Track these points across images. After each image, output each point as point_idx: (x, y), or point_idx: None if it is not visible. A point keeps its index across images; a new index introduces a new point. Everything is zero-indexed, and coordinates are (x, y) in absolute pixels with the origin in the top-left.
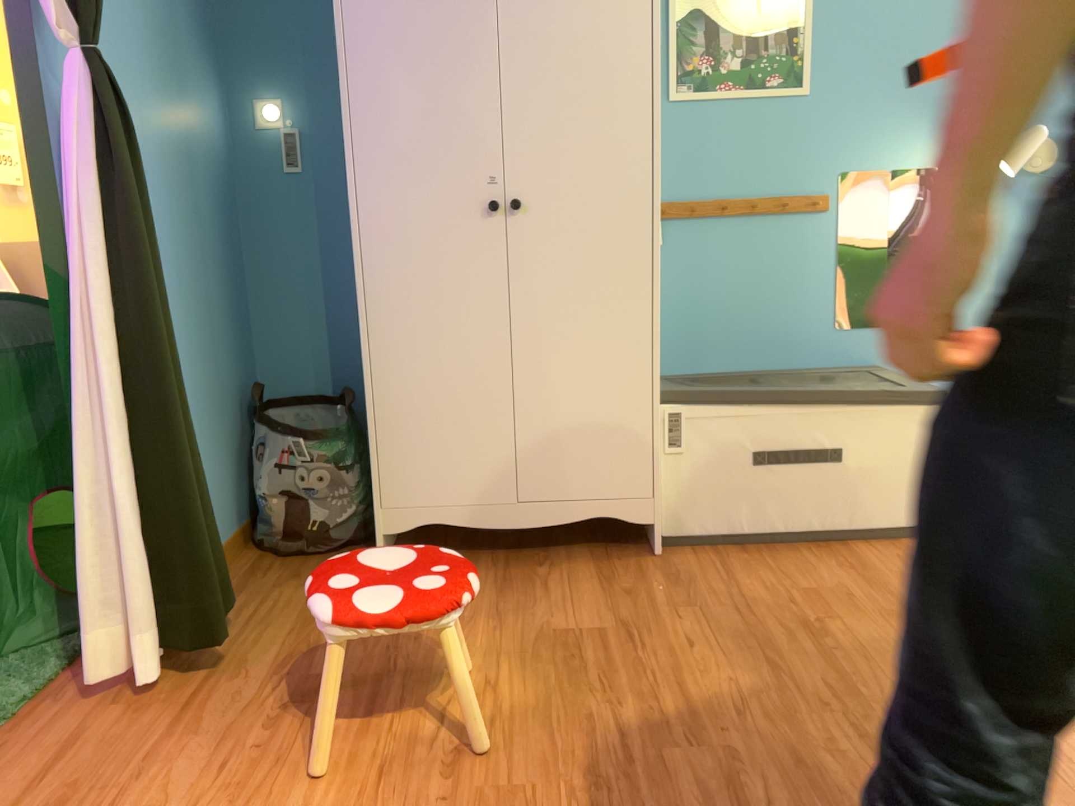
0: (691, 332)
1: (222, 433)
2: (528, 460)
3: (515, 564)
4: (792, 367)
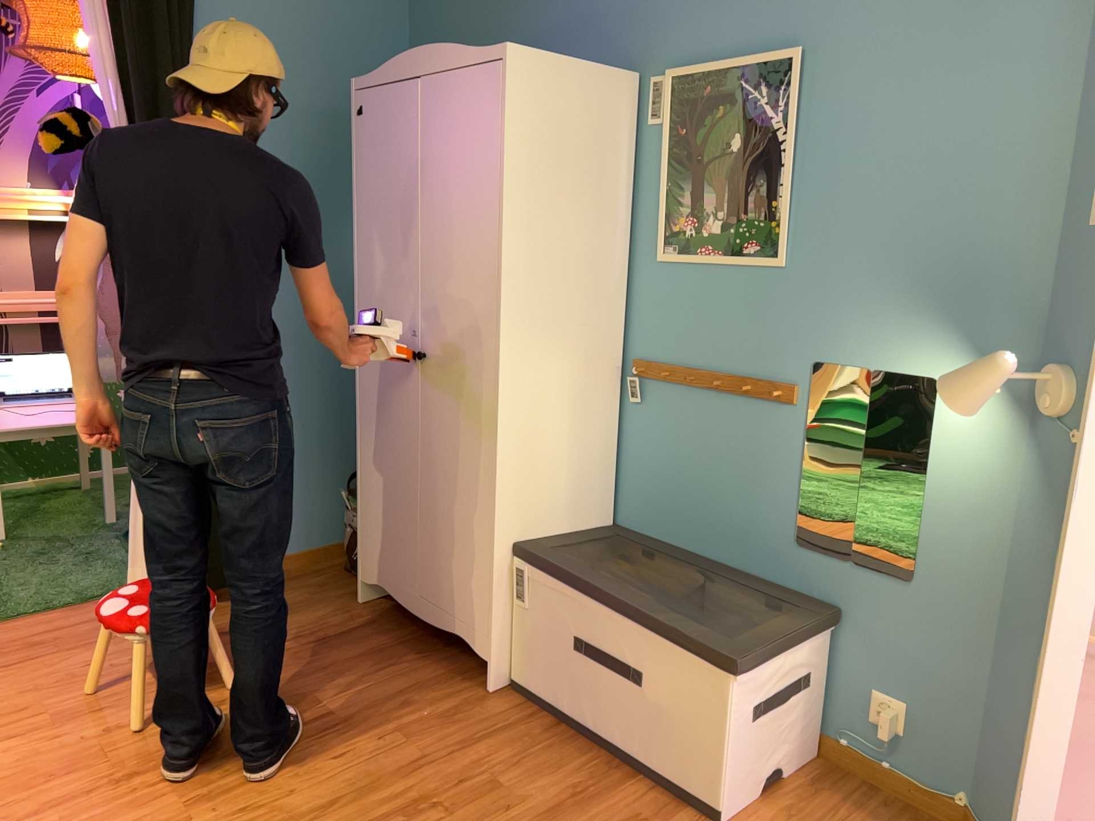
0: (661, 498)
1: (330, 473)
2: (438, 566)
3: (408, 646)
4: (733, 570)
